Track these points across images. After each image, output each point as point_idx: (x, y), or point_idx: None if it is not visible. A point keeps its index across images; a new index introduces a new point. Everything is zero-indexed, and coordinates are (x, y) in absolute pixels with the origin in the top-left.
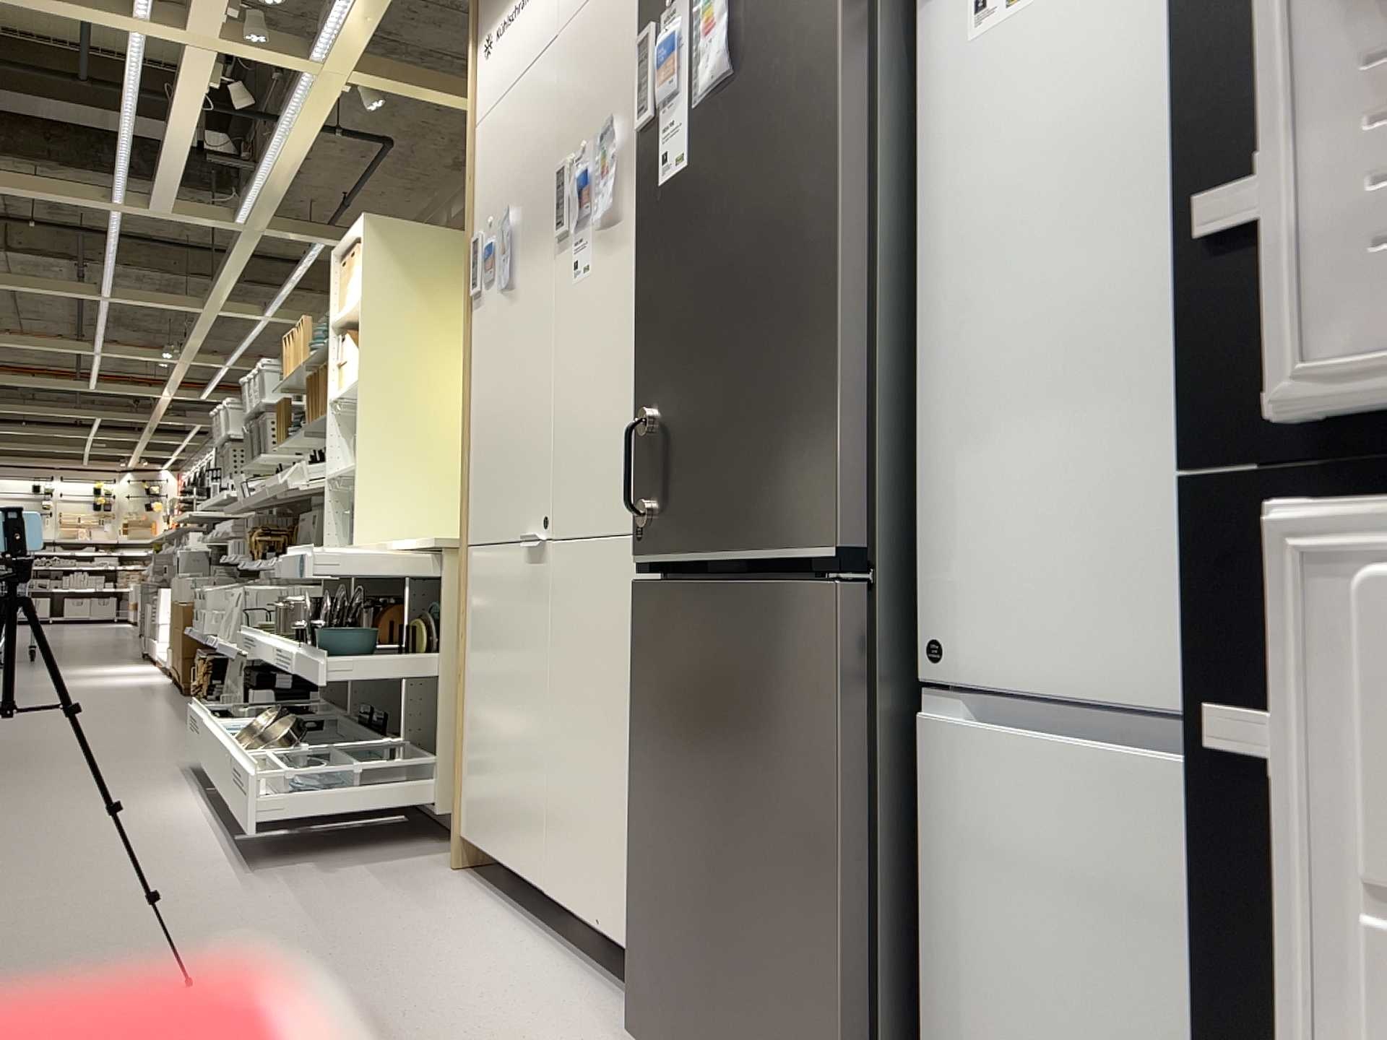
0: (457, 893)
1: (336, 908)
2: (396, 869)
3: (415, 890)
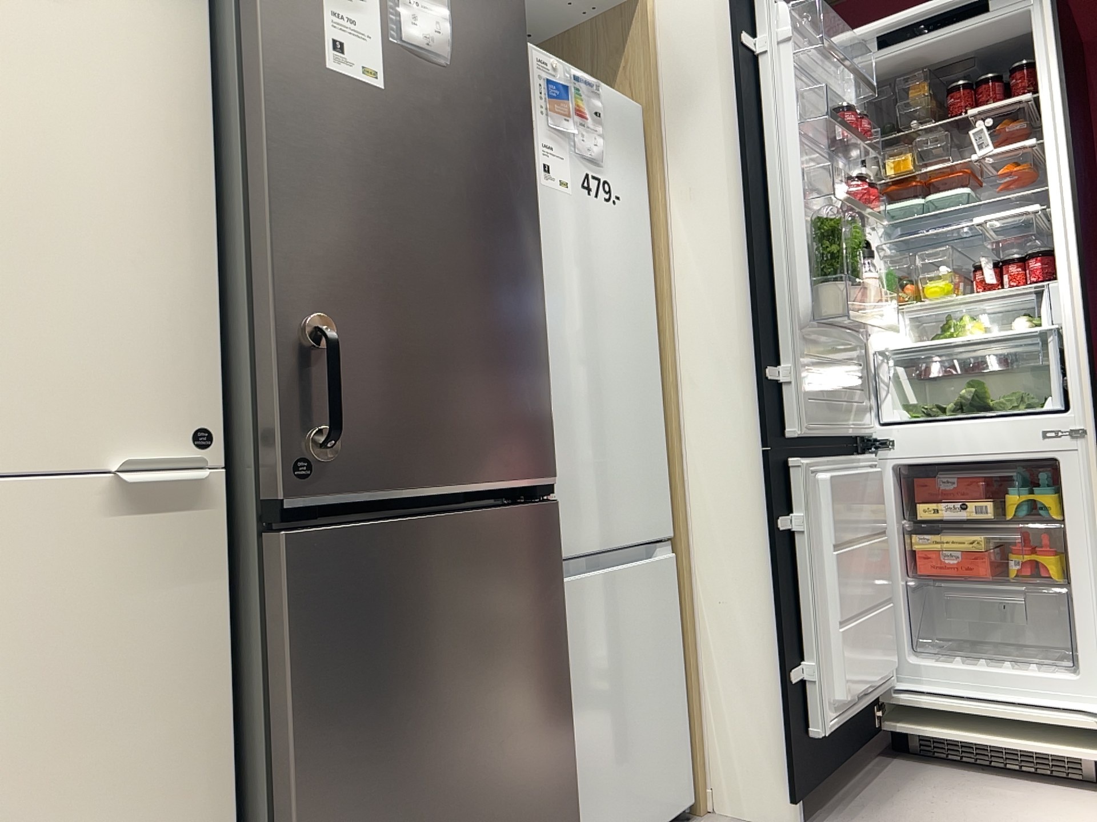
0: None
1: None
2: None
3: None
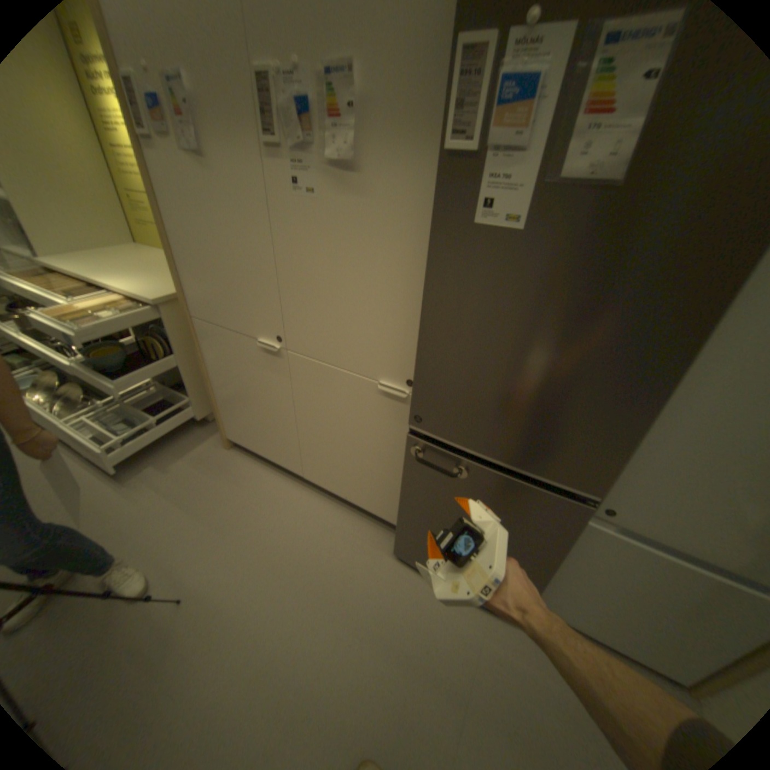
0: (243, 467)
1: (196, 500)
2: (199, 456)
3: (223, 472)
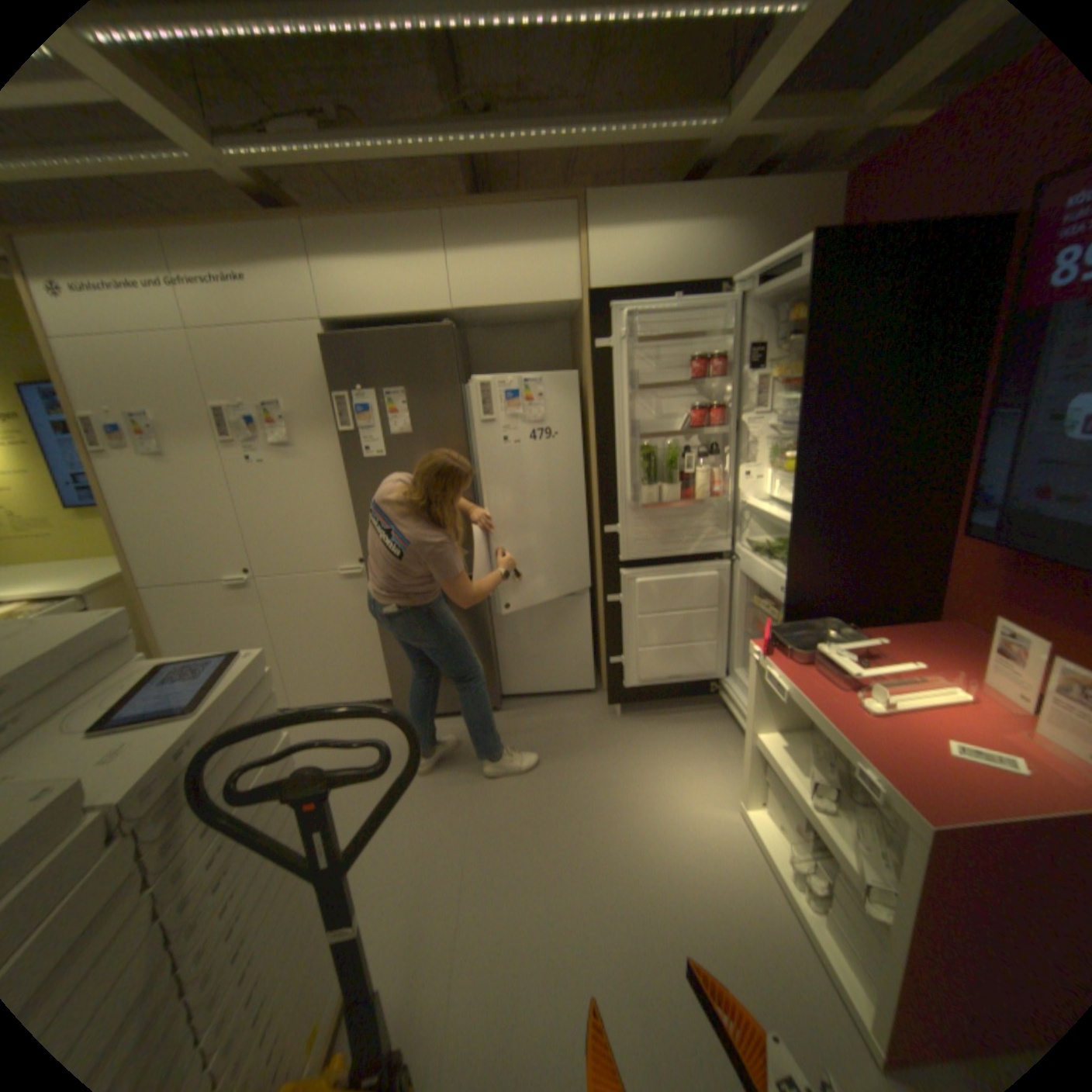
0: None
1: None
2: None
3: None
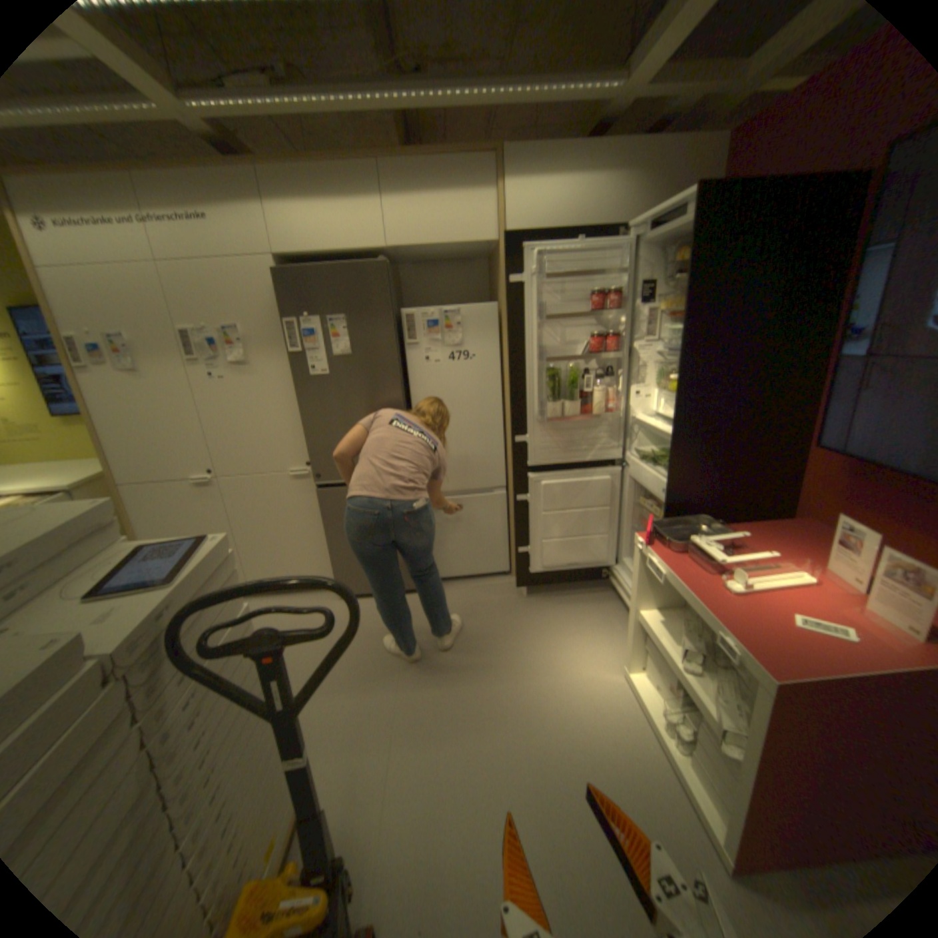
0: None
1: None
2: None
3: None
